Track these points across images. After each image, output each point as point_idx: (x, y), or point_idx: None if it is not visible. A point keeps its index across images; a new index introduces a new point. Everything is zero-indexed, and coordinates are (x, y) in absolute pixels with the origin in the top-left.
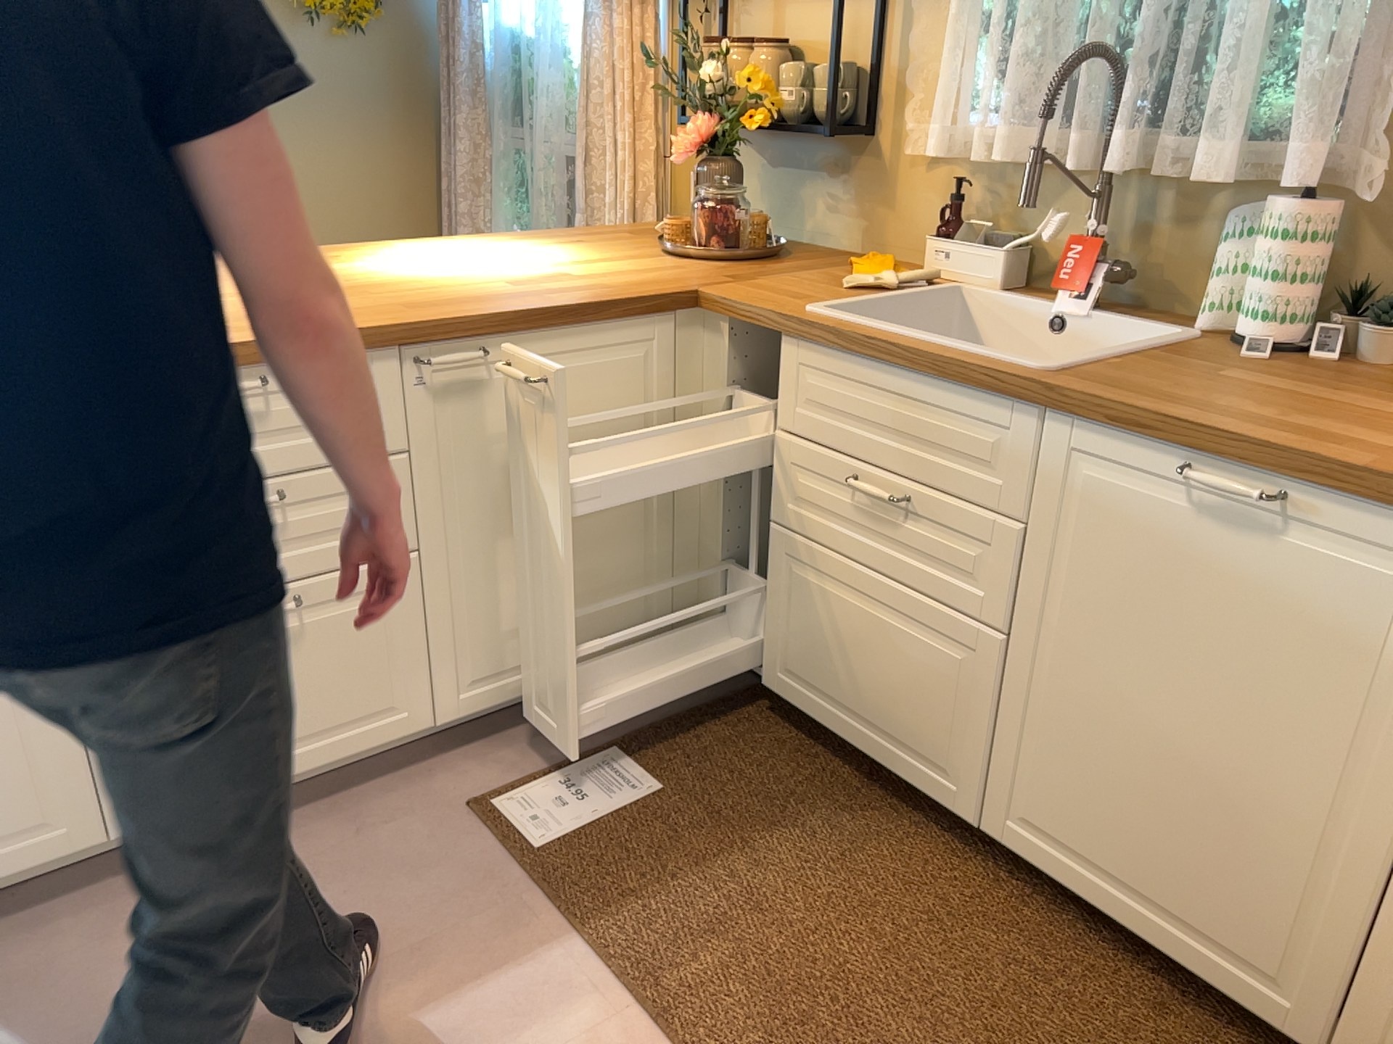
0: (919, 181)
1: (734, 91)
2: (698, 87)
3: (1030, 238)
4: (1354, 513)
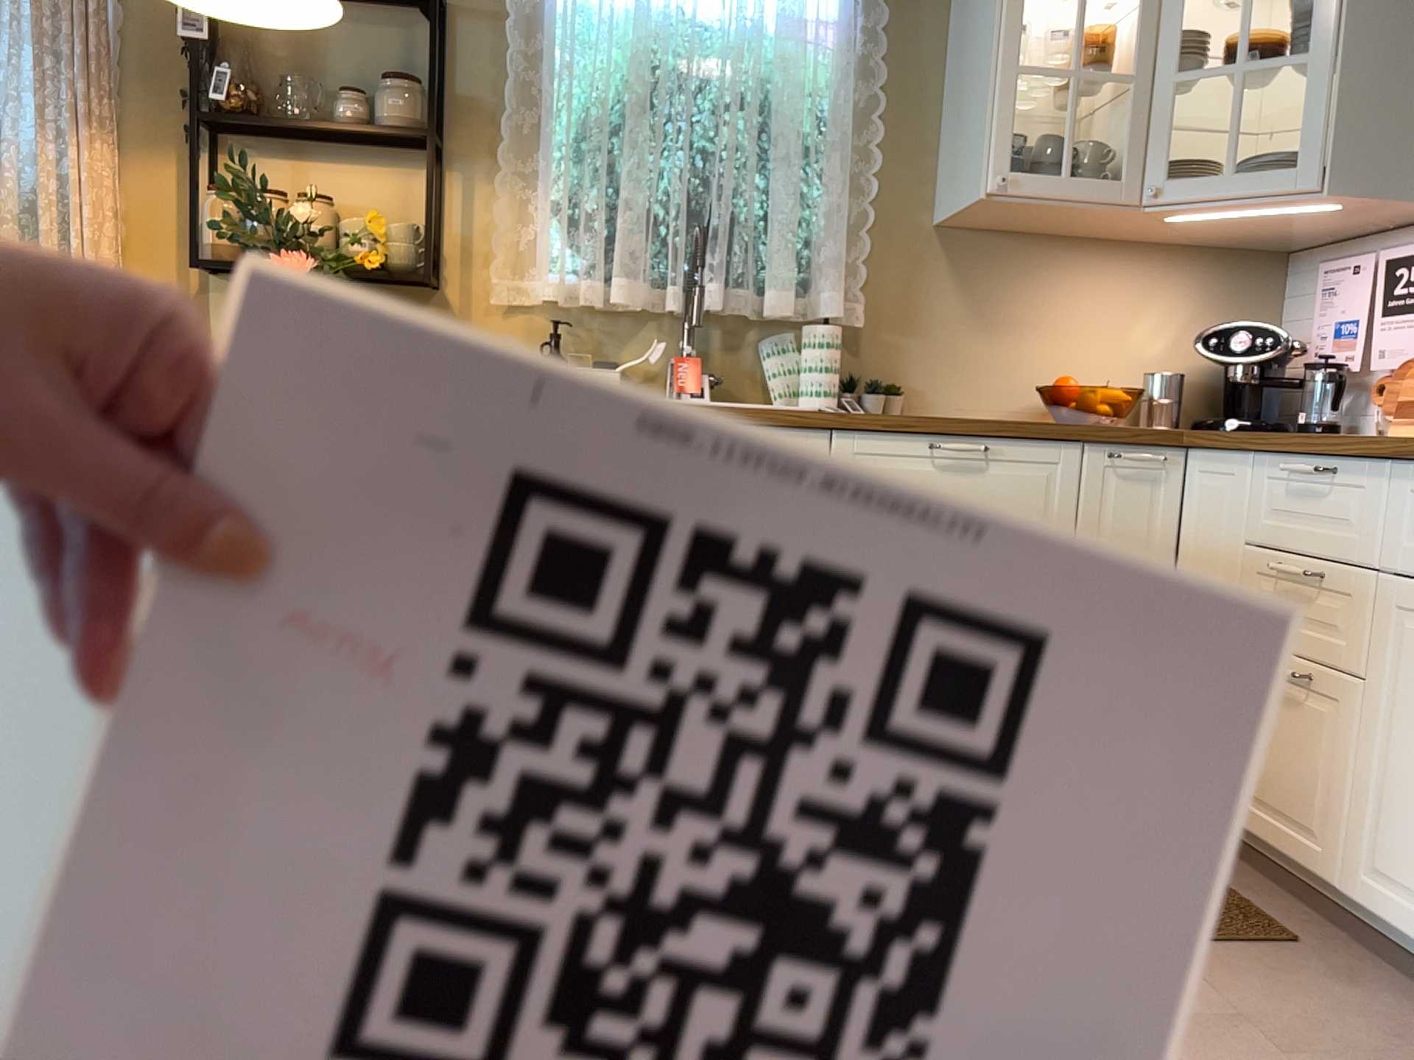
0: (501, 325)
1: (321, 234)
2: (289, 224)
3: (642, 358)
4: (1020, 447)
